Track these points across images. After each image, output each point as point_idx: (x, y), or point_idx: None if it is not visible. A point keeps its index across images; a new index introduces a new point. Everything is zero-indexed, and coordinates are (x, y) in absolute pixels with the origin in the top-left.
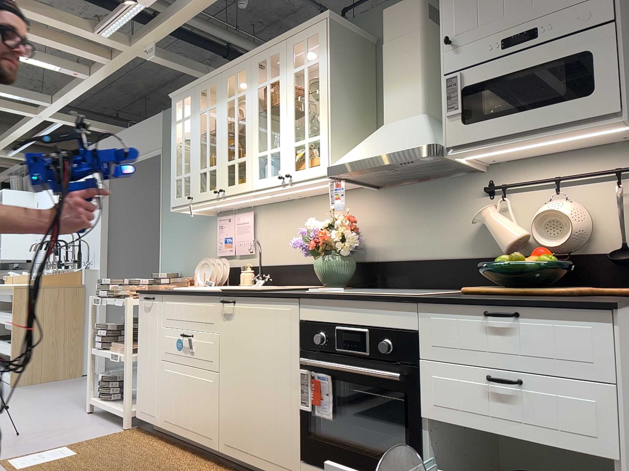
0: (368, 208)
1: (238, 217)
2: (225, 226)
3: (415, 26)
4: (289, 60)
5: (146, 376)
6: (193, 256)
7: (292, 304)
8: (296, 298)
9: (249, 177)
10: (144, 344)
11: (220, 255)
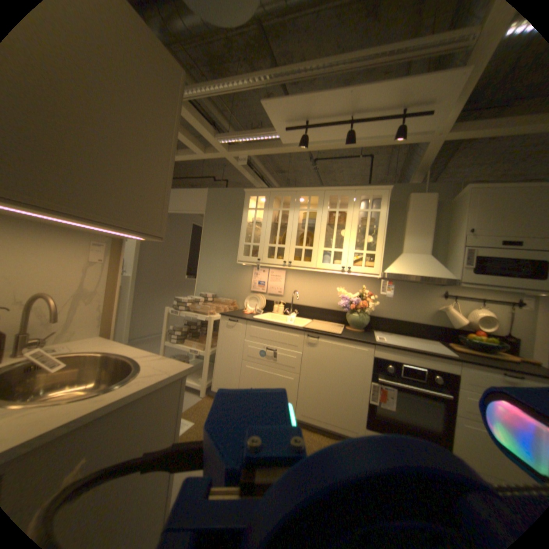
0: (370, 287)
1: (273, 272)
2: (260, 274)
3: (433, 208)
4: (357, 202)
5: (224, 367)
6: (228, 285)
7: (370, 347)
8: (375, 345)
9: (314, 260)
10: (224, 347)
11: (253, 290)
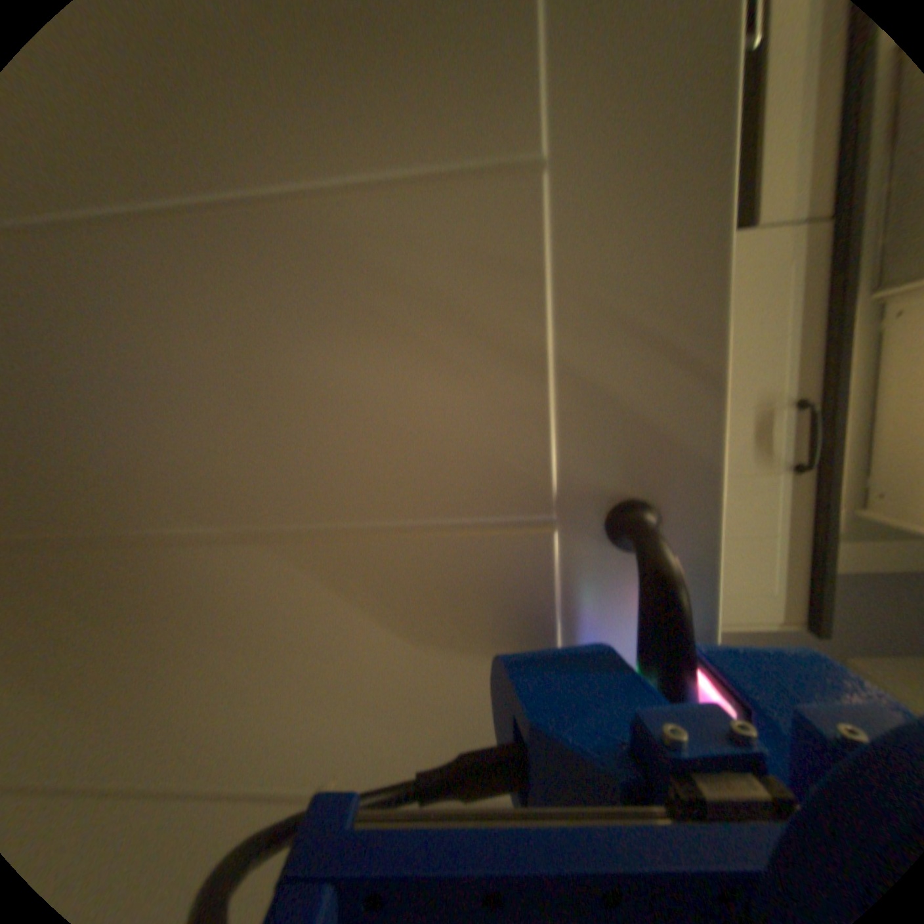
0: None
1: None
2: None
3: None
4: None
5: None
6: None
7: None
8: None
9: None
10: None
11: None
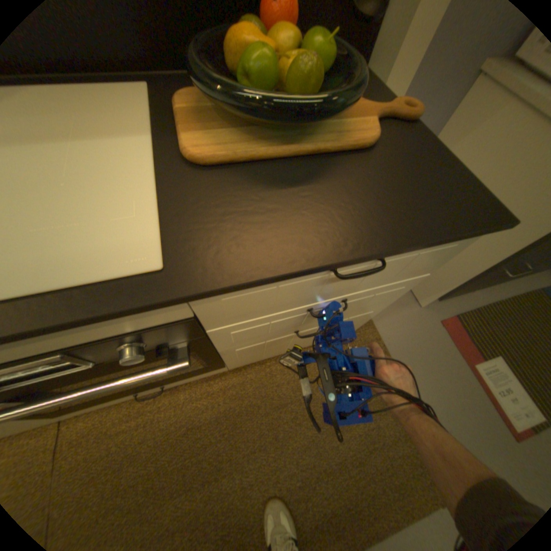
0: None
1: None
2: None
3: None
4: None
5: None
6: None
7: None
8: None
9: None
10: None
11: None
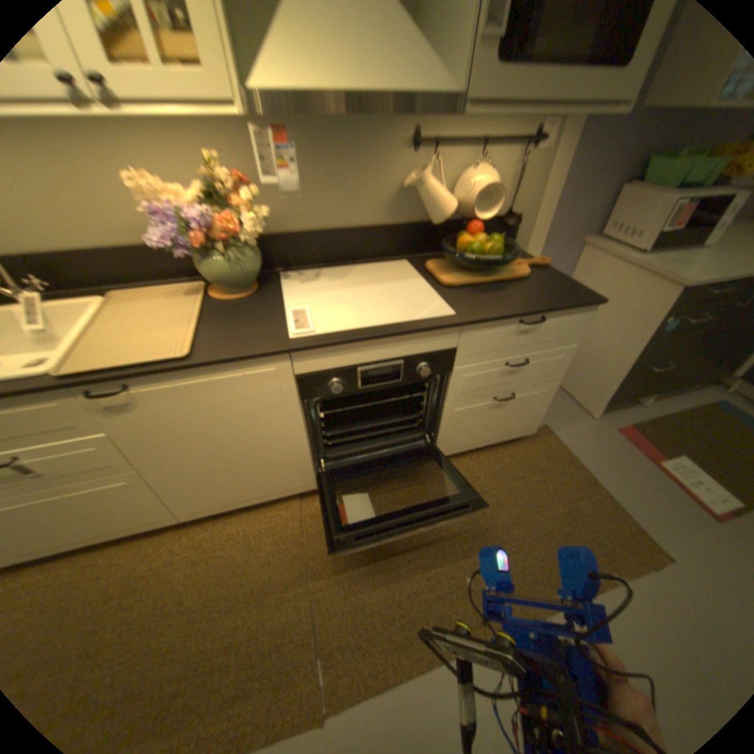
0: (231, 143)
1: None
2: None
3: None
4: None
5: None
6: None
7: (278, 359)
8: (289, 352)
9: None
10: None
11: None
